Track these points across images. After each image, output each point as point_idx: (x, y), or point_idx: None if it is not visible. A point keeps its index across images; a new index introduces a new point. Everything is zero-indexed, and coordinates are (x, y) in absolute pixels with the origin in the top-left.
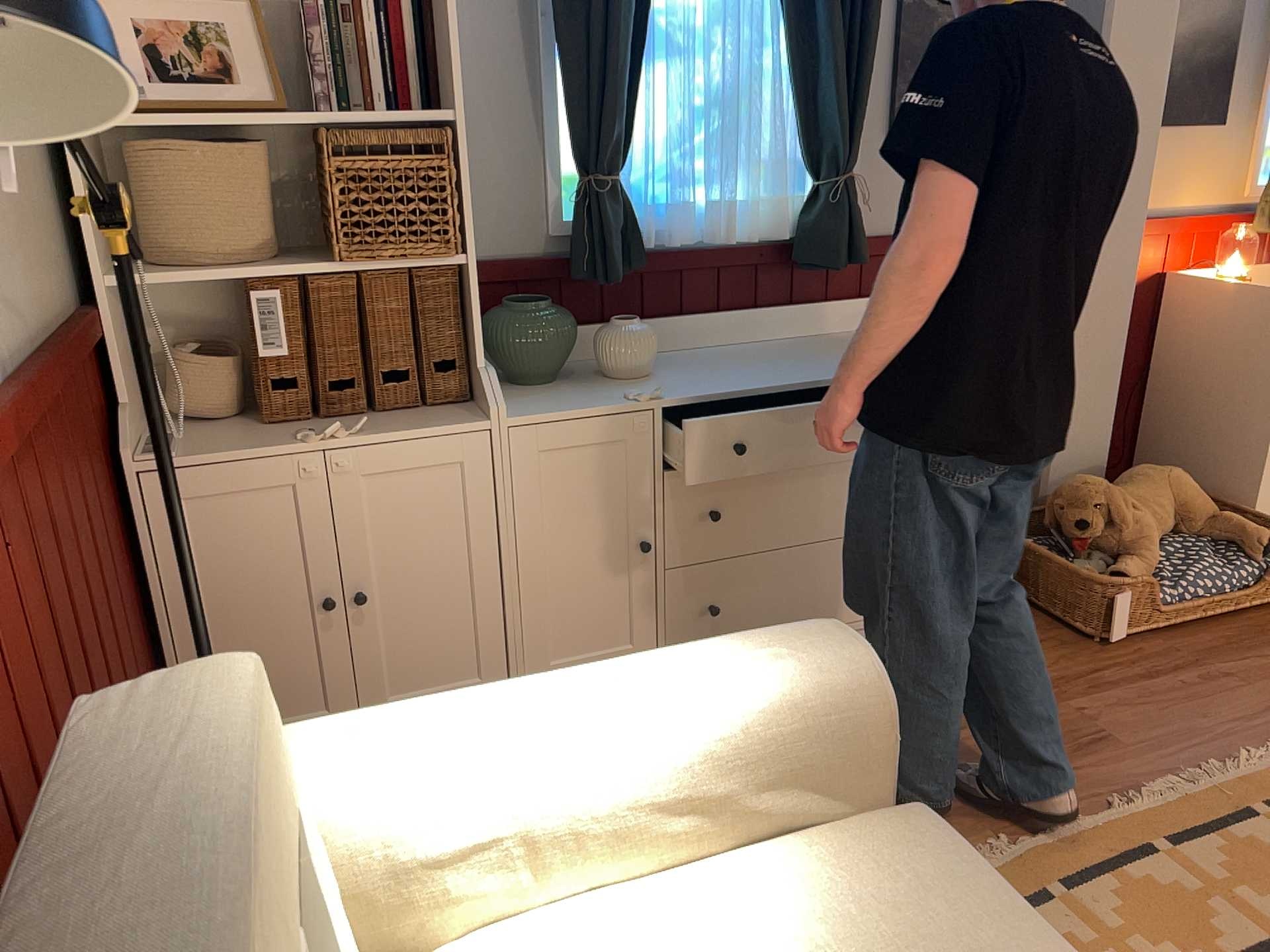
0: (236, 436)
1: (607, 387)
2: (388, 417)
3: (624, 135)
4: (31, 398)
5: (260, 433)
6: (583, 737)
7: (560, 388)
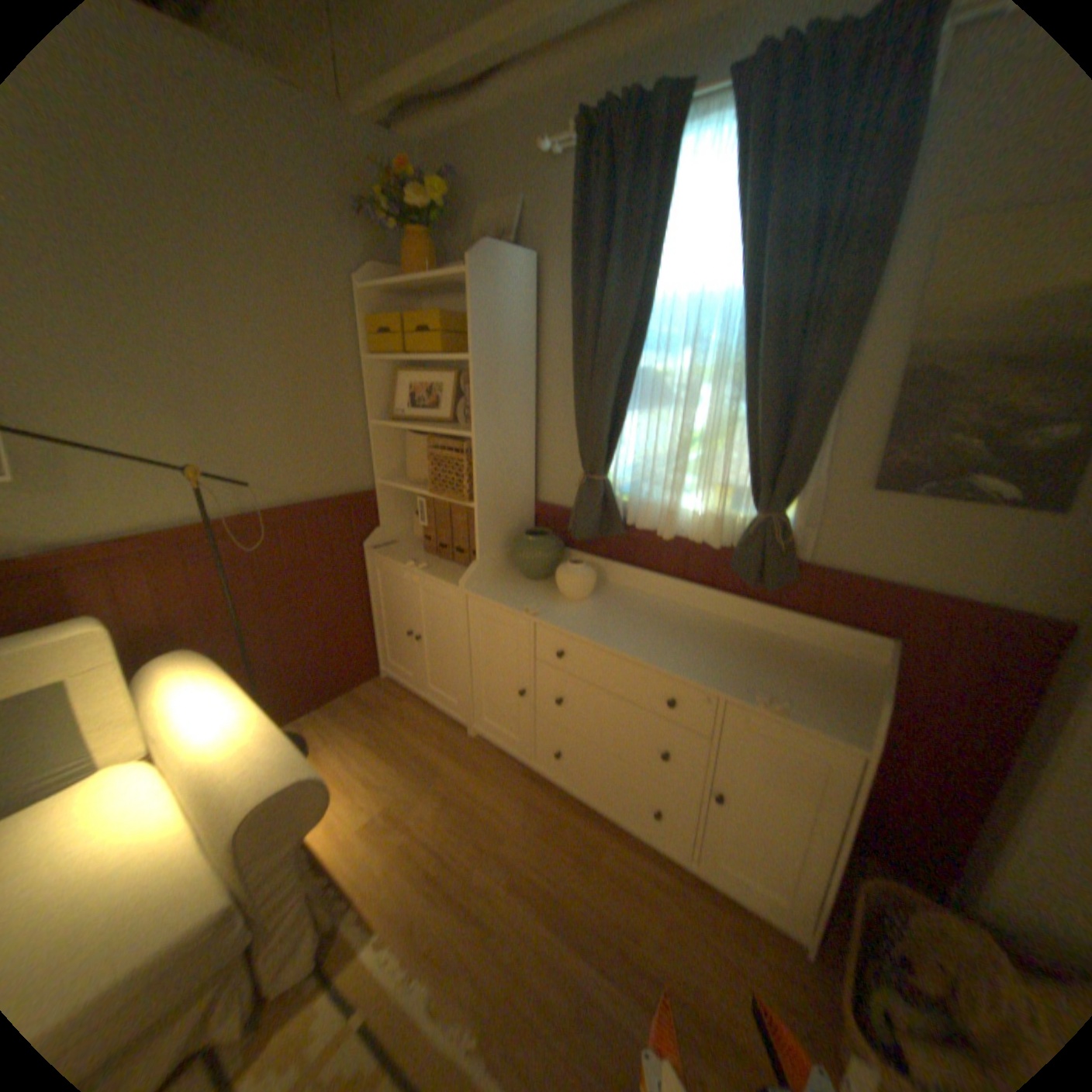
0: (409, 552)
1: (545, 596)
2: (454, 566)
3: (605, 452)
4: (244, 522)
5: (416, 553)
6: (184, 732)
7: (532, 585)
